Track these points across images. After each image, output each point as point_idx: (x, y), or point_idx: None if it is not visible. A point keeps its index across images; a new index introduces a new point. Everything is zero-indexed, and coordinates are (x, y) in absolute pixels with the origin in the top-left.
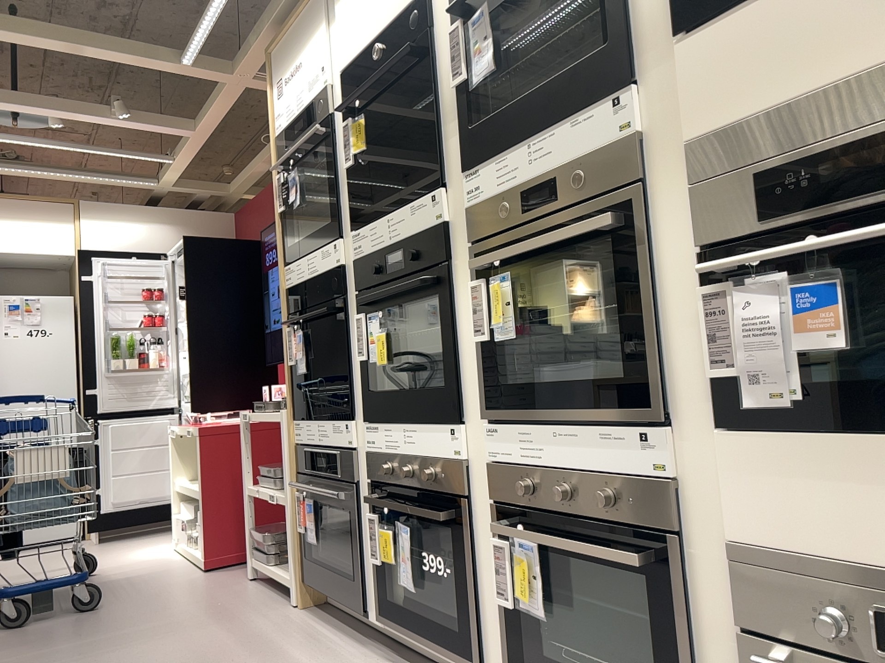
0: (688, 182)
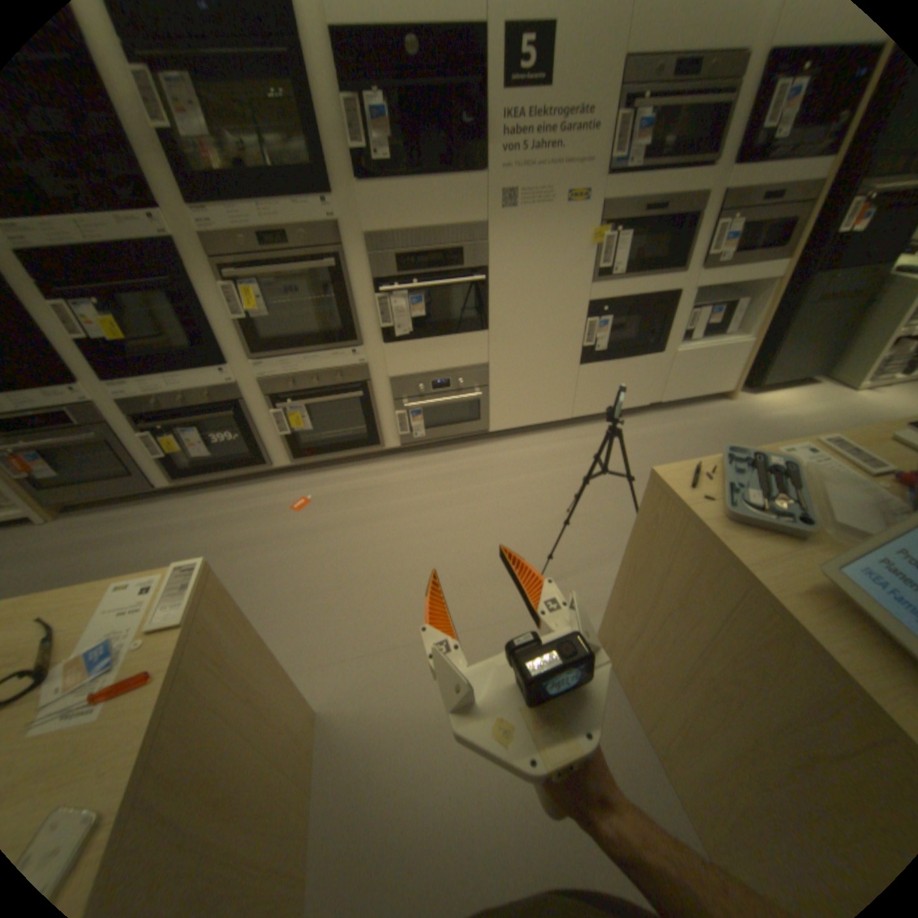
0: (366, 254)
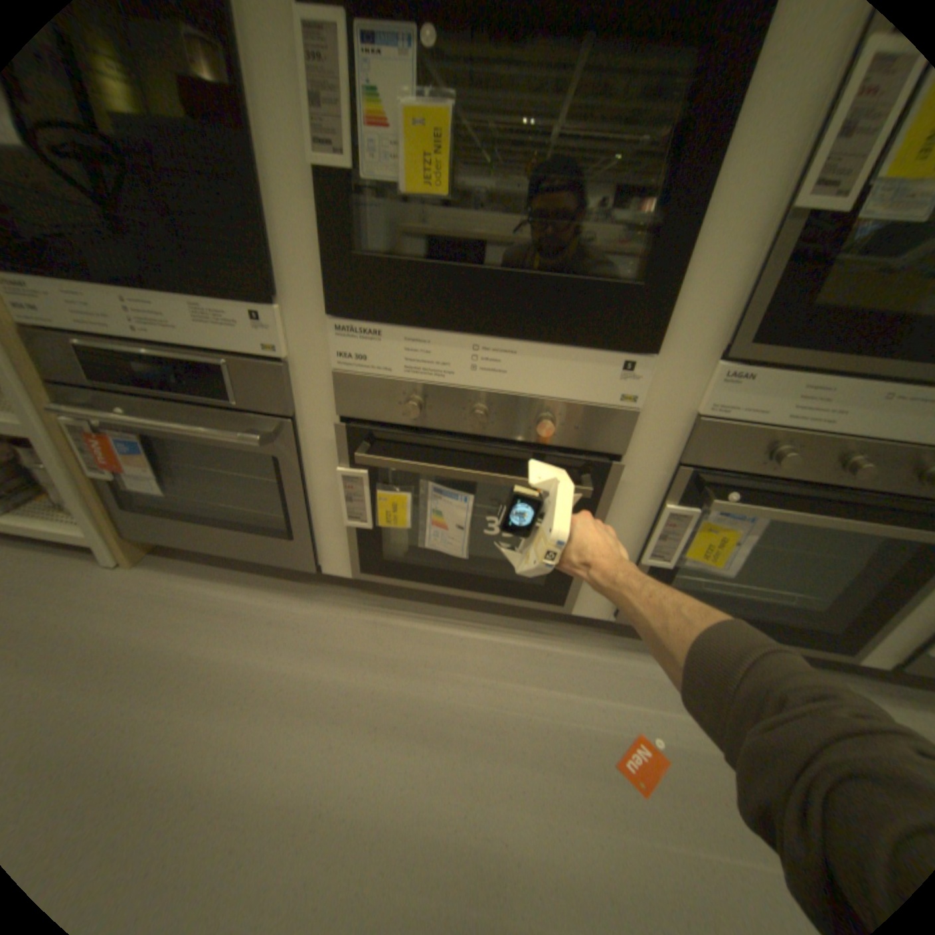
0: None
